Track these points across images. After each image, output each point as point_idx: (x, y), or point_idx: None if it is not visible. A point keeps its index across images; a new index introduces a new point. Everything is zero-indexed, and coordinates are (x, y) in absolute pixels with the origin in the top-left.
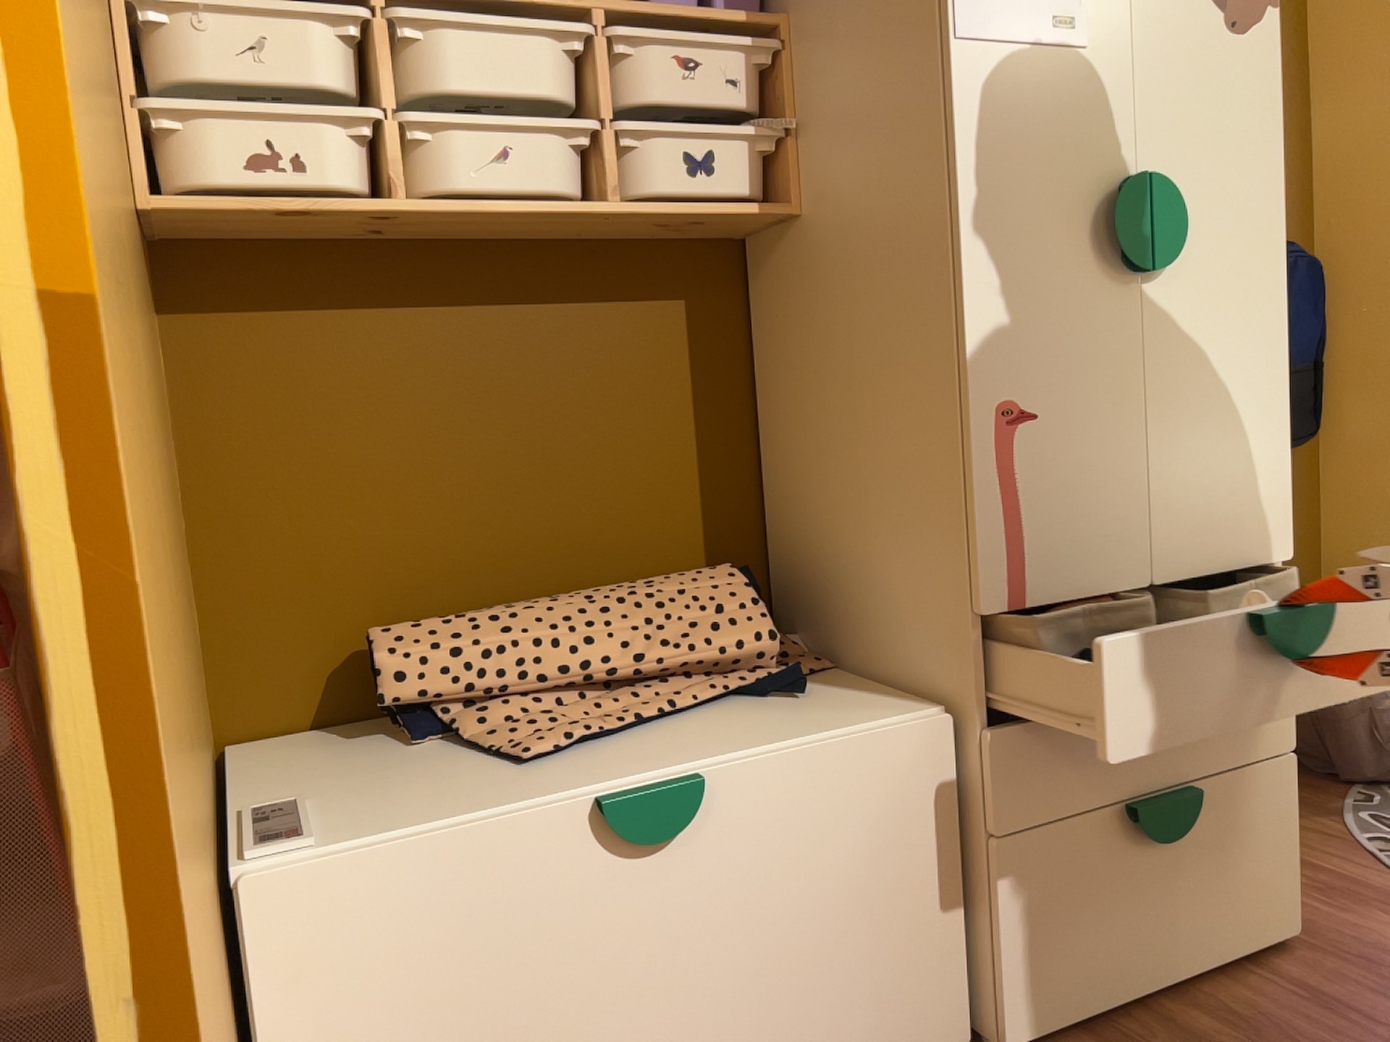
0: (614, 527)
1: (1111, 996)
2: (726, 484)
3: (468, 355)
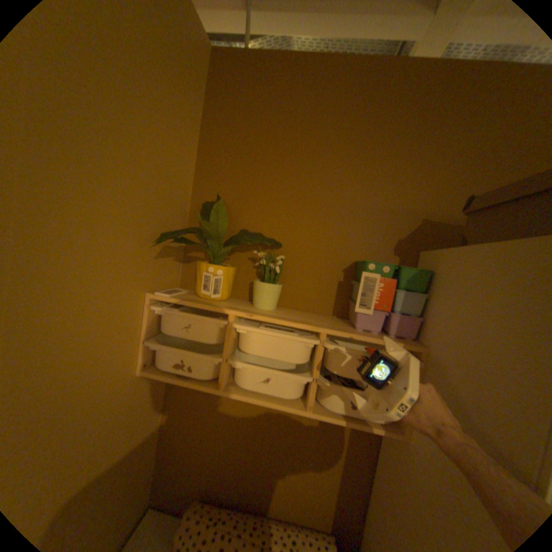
0: (295, 495)
1: None
2: (349, 499)
3: (257, 415)
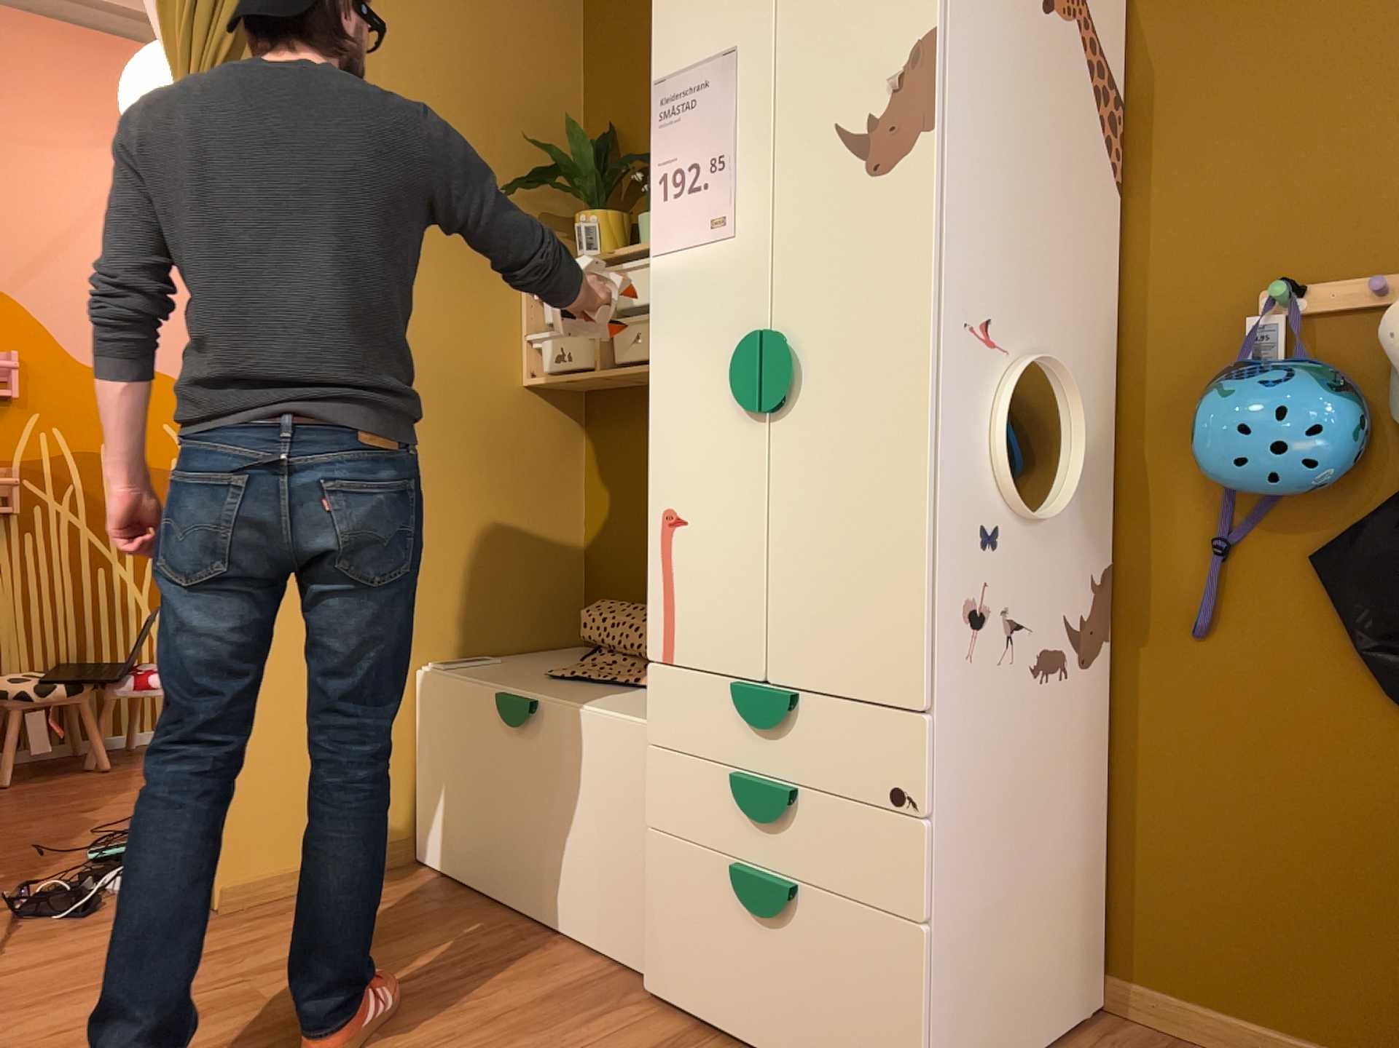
0: None
1: (716, 1018)
2: None
3: None
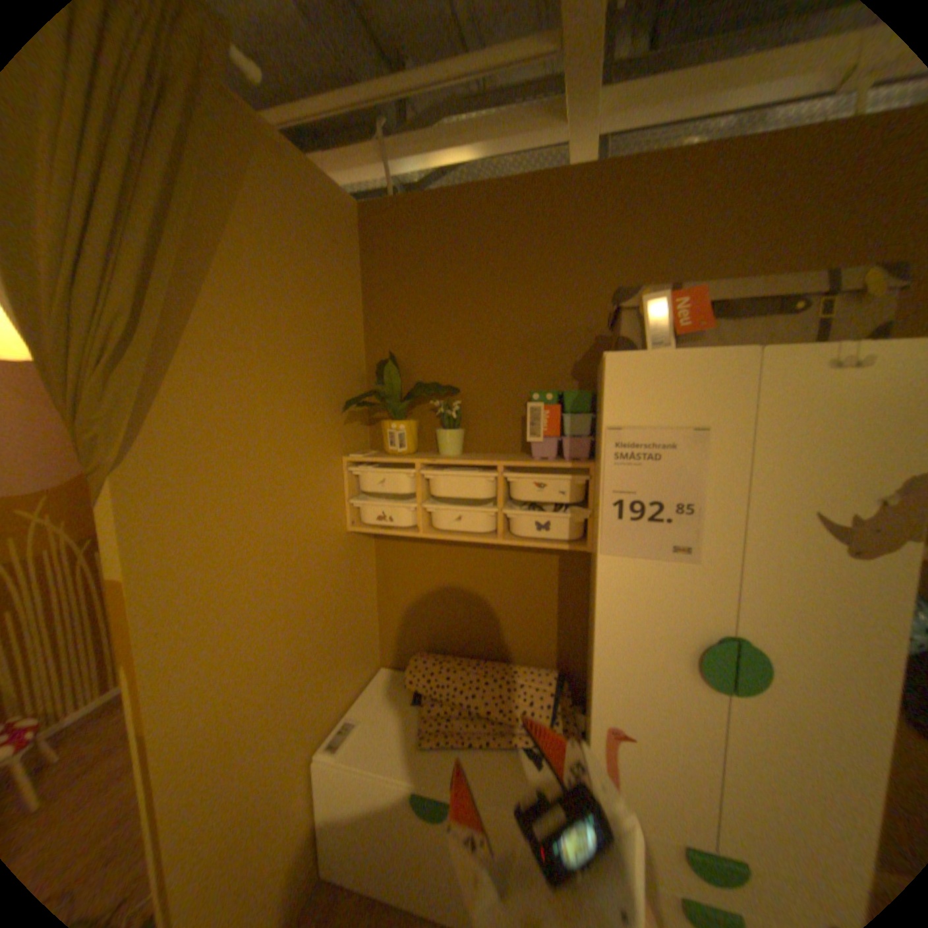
0: (516, 638)
1: None
2: (569, 634)
3: (465, 564)
